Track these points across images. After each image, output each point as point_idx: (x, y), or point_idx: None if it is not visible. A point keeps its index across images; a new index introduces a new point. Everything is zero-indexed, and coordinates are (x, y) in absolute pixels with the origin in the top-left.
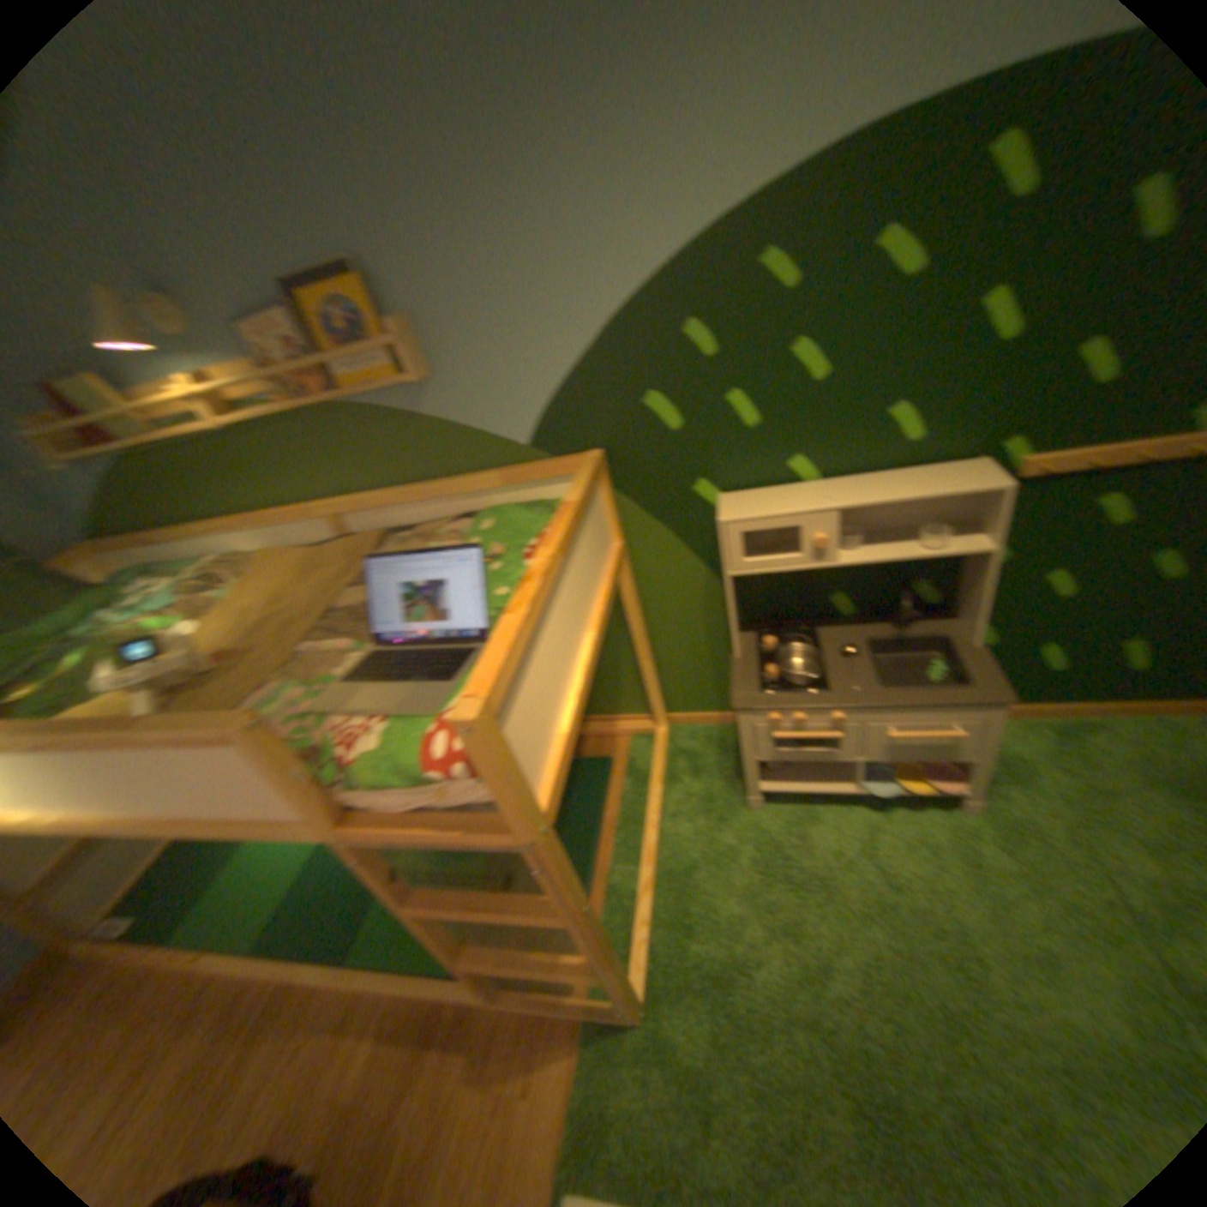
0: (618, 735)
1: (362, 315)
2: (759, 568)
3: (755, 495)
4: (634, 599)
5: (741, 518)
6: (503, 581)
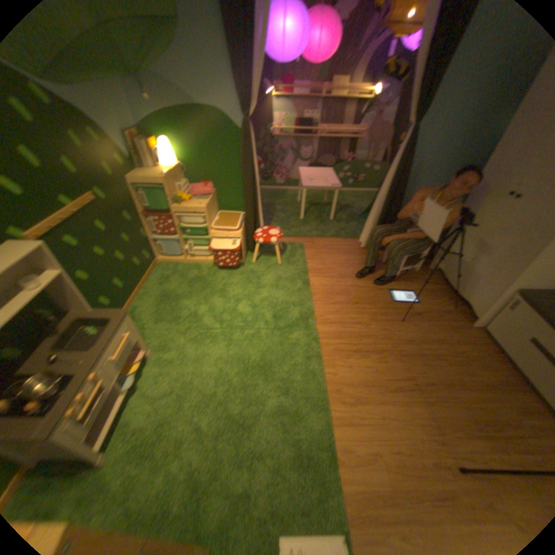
0: None
1: None
2: None
3: None
4: None
5: None
6: None
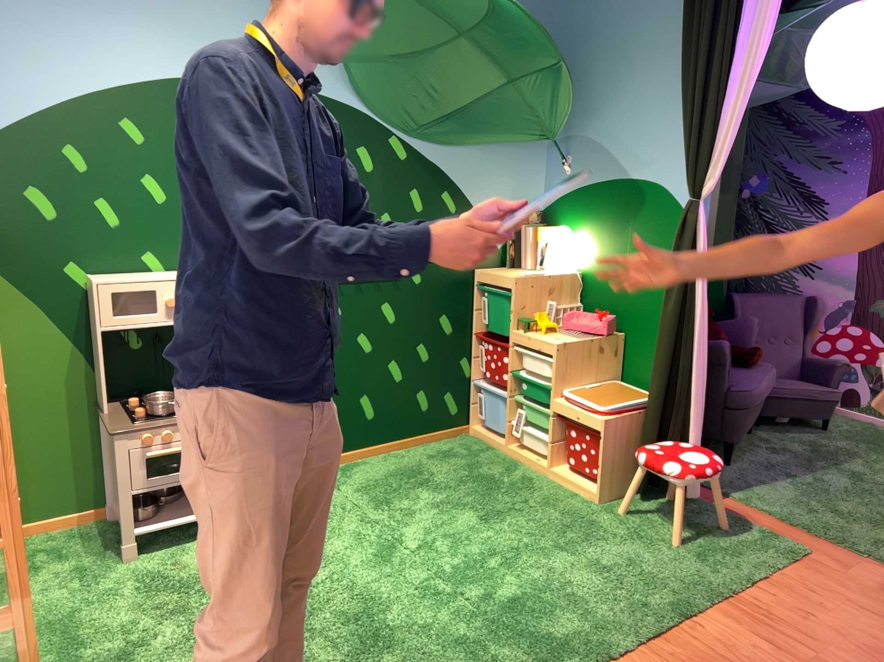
0: None
1: None
2: (125, 323)
3: (117, 275)
4: None
5: (110, 282)
6: None
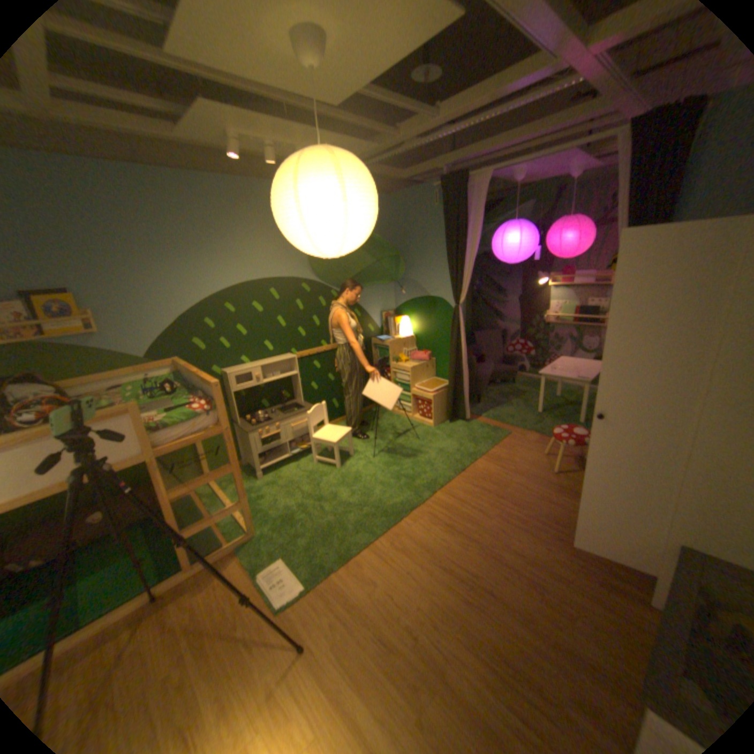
0: None
1: (68, 309)
2: (241, 388)
3: (233, 369)
4: None
5: (233, 373)
6: (159, 395)
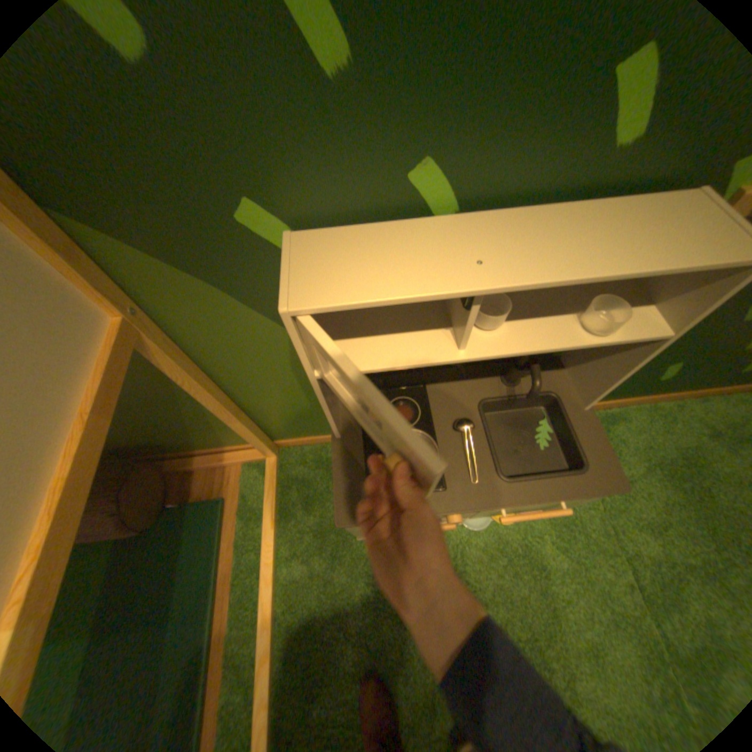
0: (225, 466)
1: None
2: (362, 367)
3: (350, 238)
4: (186, 377)
5: (326, 300)
6: None
